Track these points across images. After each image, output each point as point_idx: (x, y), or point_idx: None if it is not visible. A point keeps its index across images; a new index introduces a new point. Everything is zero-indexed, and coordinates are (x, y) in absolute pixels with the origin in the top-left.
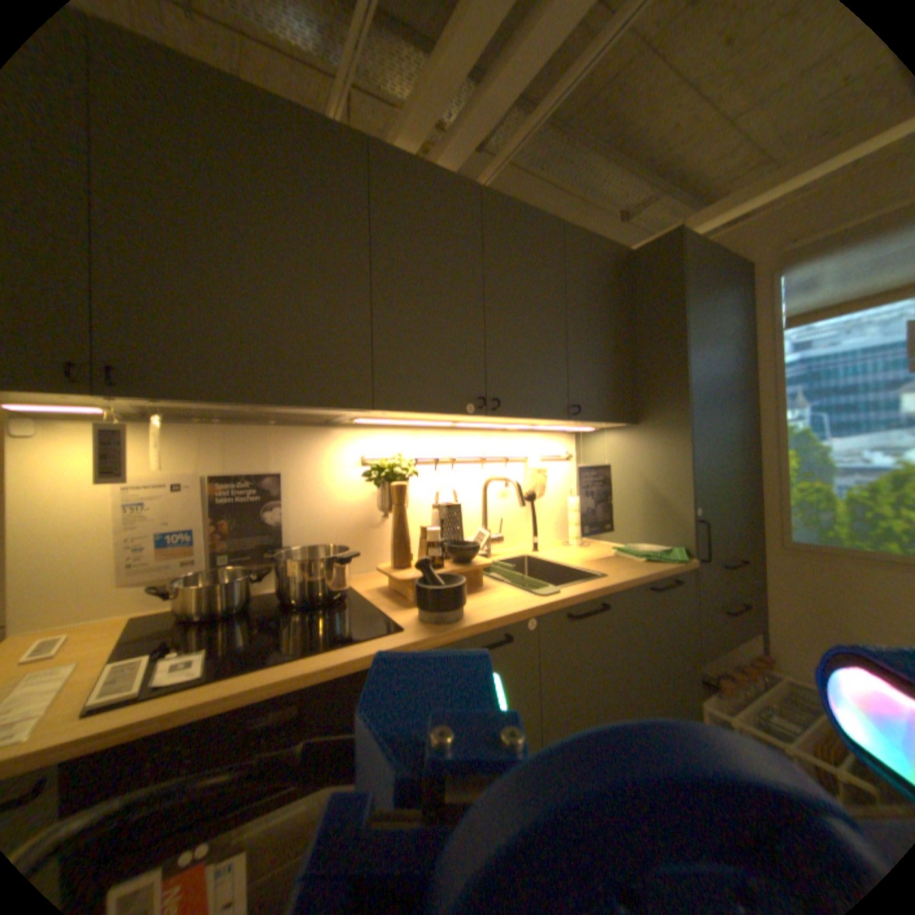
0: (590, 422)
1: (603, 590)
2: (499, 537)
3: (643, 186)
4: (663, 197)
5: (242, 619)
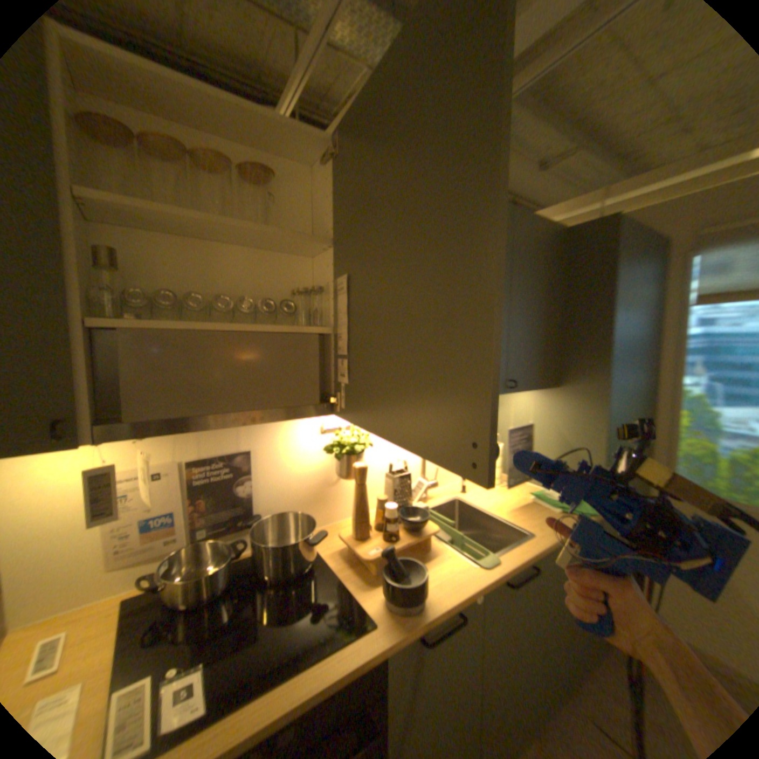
0: (521, 389)
1: (536, 558)
2: (436, 485)
3: (565, 142)
4: (581, 152)
5: (226, 599)
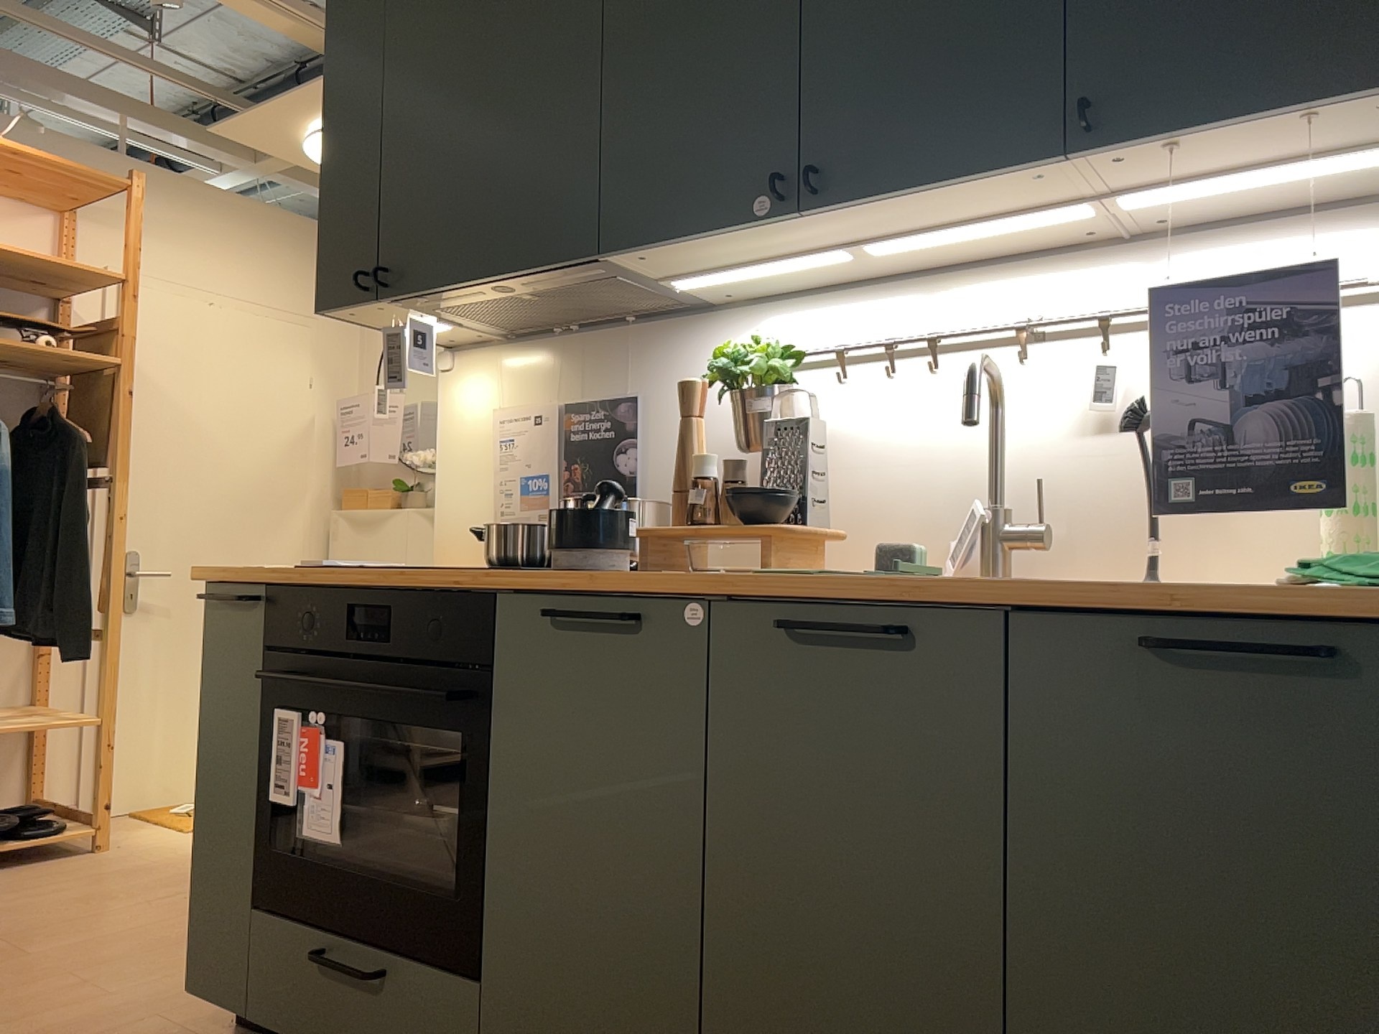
0: (1229, 135)
1: (903, 592)
2: (1035, 534)
3: None
4: None
5: None
